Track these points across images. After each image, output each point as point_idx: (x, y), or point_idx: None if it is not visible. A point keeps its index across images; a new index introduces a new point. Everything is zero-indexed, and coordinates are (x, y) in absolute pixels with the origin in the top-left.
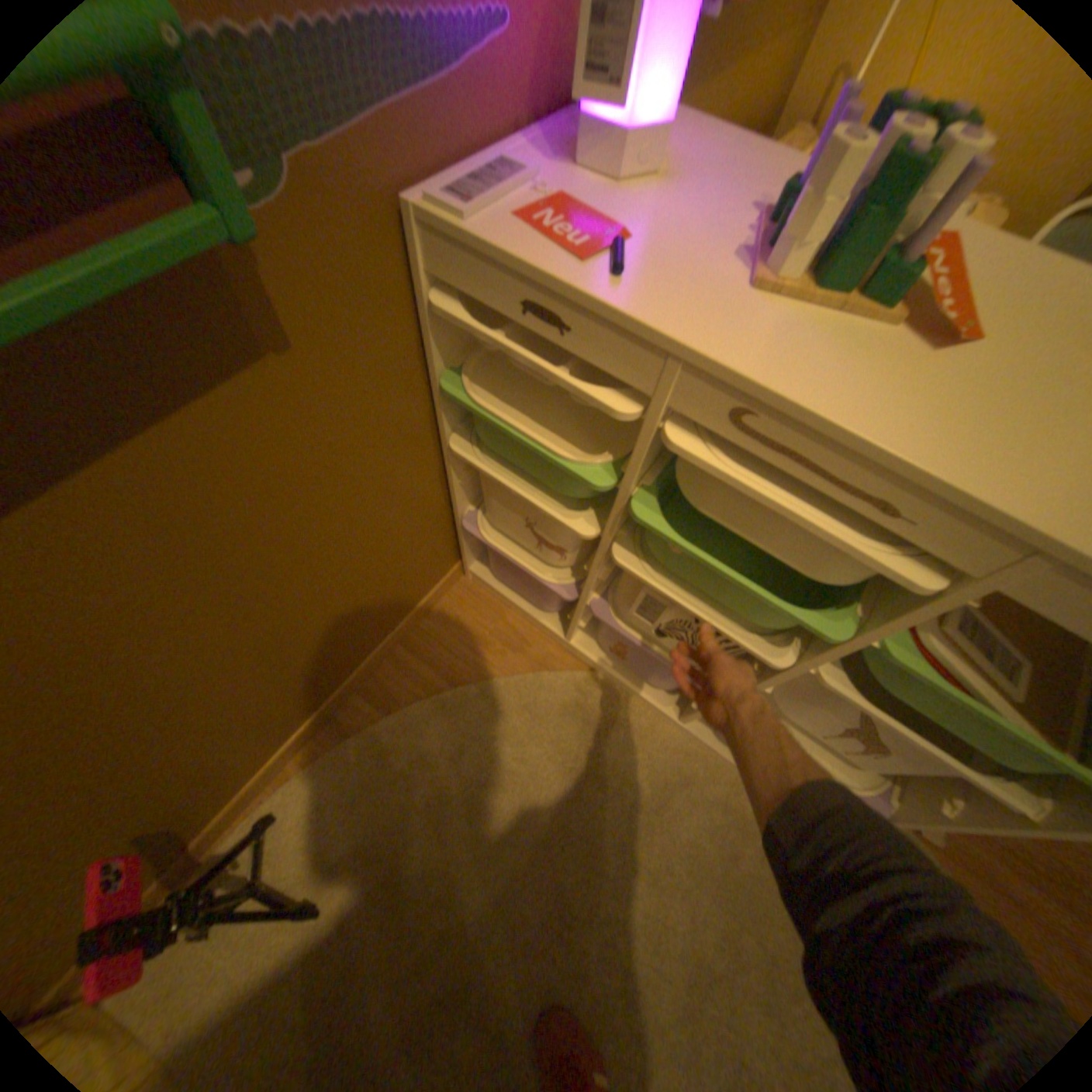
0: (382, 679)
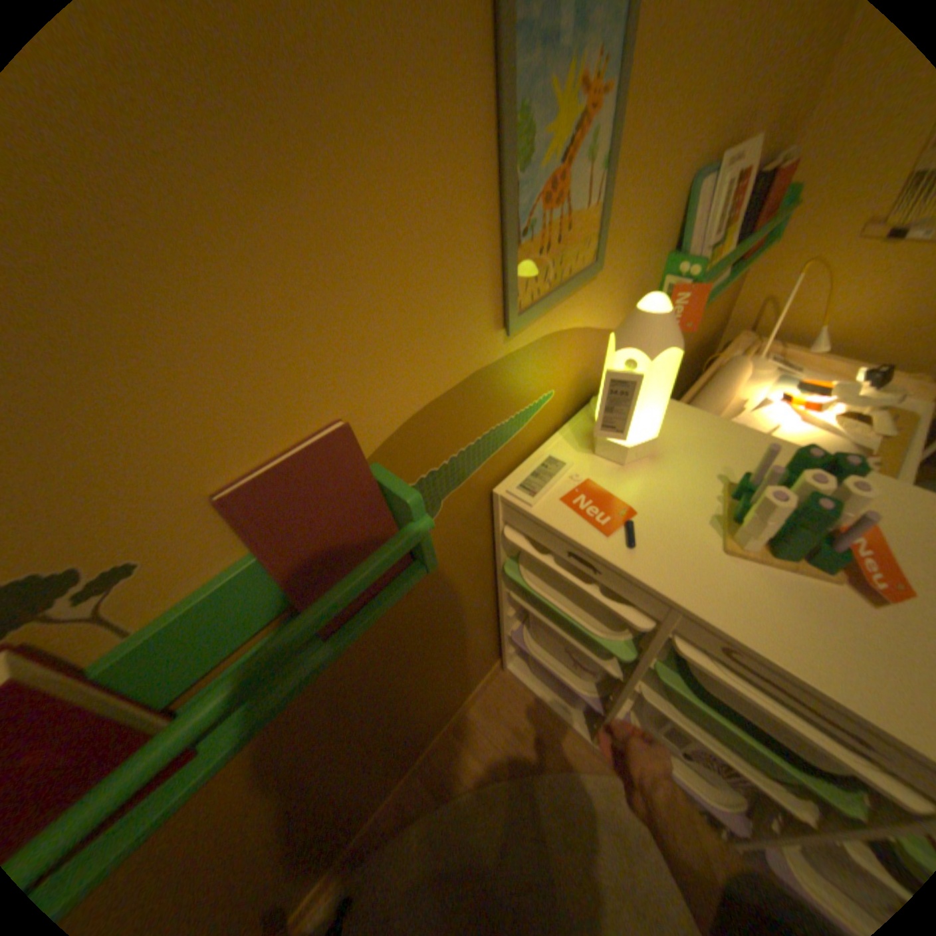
0: (438, 767)
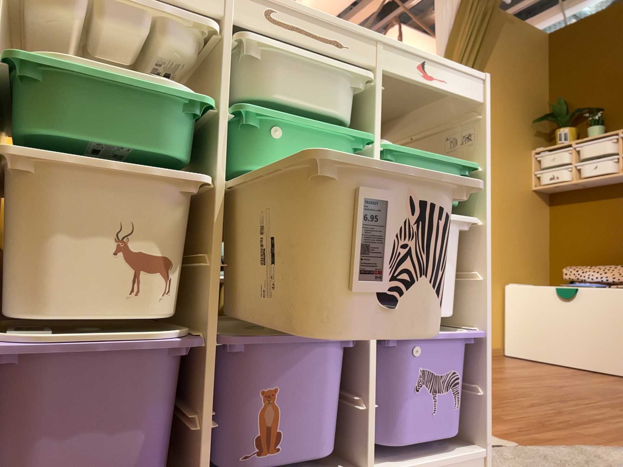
0: None
